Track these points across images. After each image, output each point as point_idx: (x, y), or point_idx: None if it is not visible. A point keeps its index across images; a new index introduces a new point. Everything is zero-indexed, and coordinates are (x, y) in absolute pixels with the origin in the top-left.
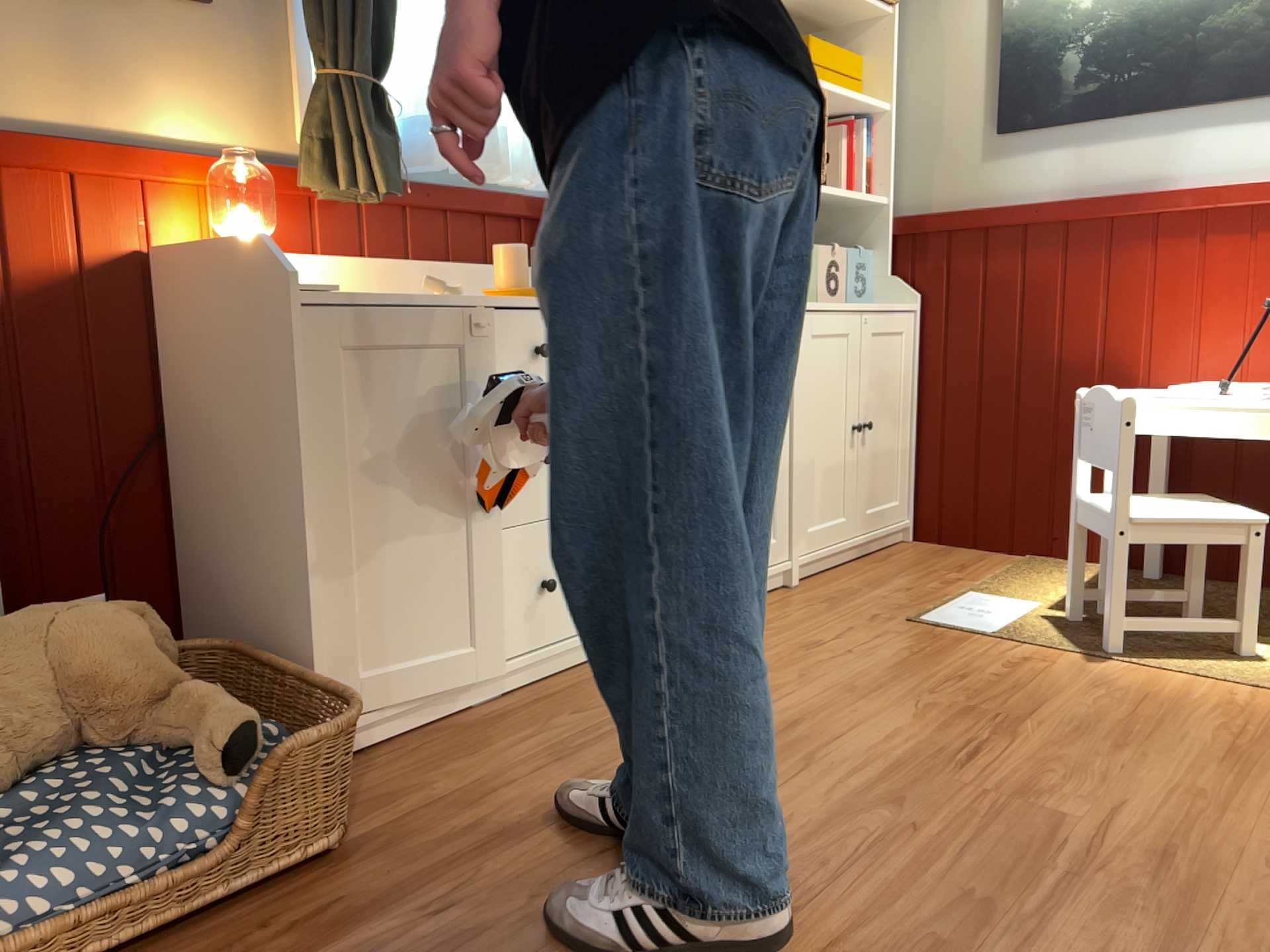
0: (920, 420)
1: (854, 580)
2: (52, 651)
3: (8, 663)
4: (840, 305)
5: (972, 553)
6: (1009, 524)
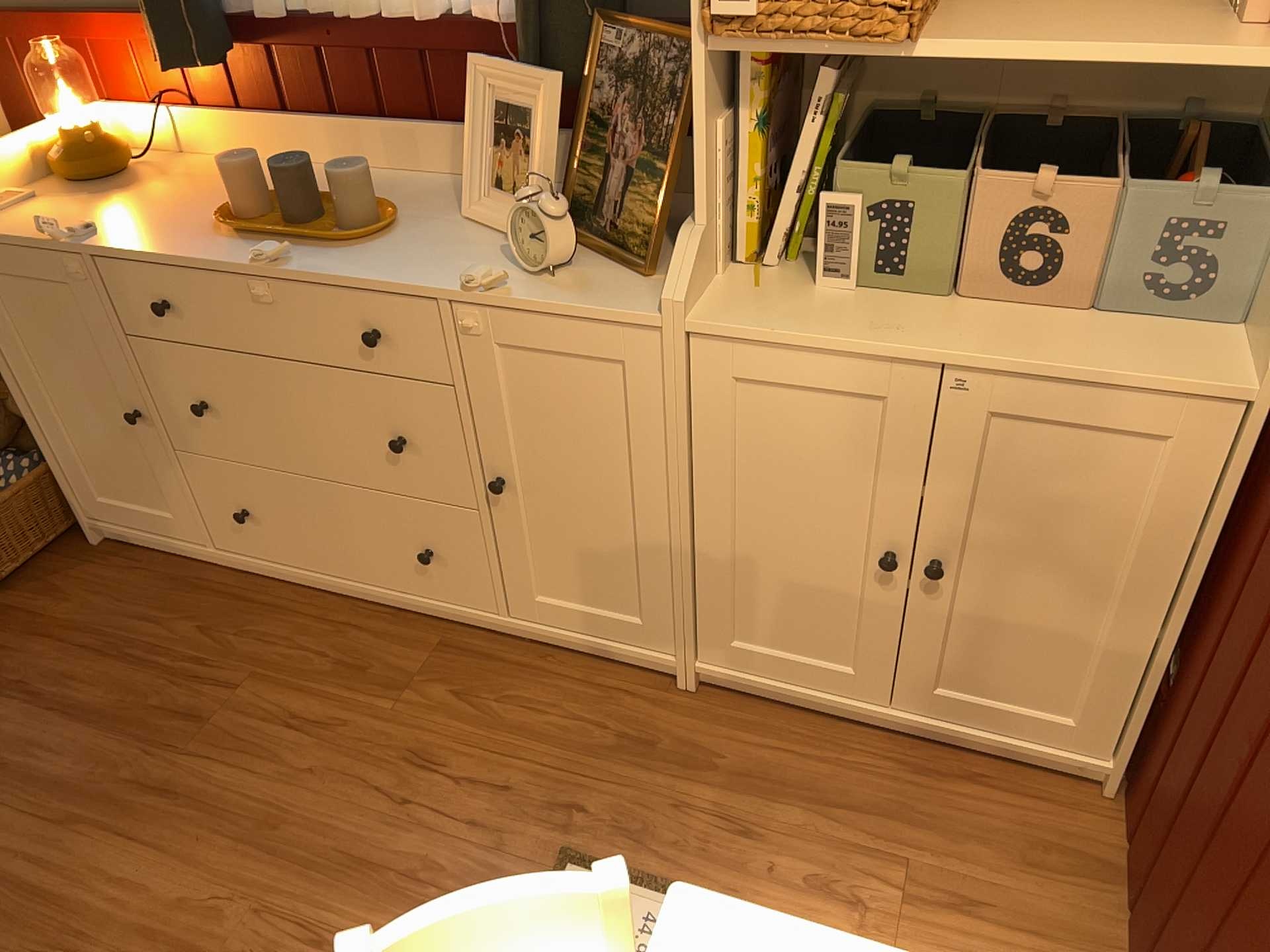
0: (1186, 626)
1: (764, 748)
2: None
3: None
4: (952, 327)
5: (1087, 908)
6: (1141, 943)
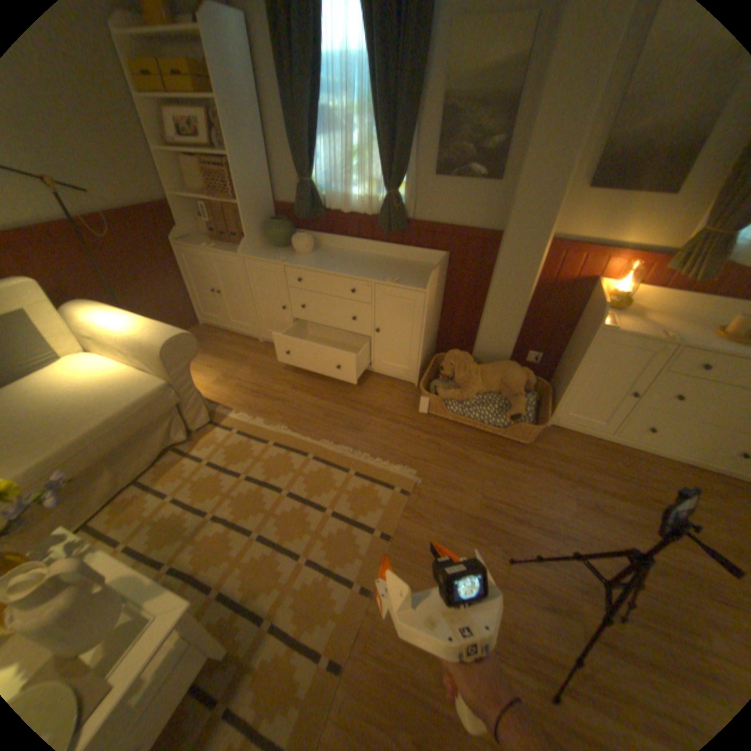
0: None
1: None
2: (504, 375)
3: (497, 373)
4: None
5: None
6: None
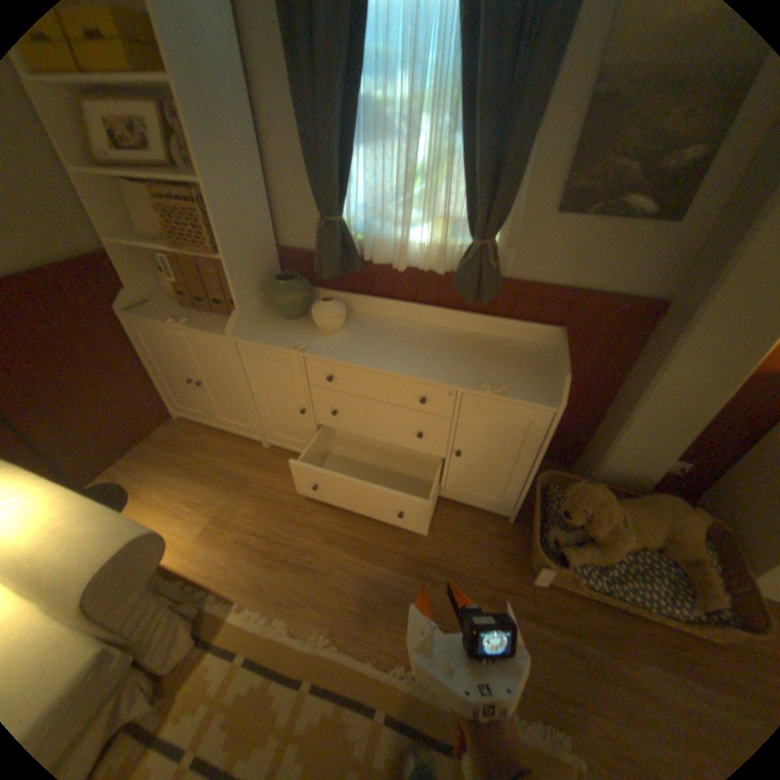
0: None
1: None
2: (674, 527)
3: (659, 522)
4: None
5: None
6: None
